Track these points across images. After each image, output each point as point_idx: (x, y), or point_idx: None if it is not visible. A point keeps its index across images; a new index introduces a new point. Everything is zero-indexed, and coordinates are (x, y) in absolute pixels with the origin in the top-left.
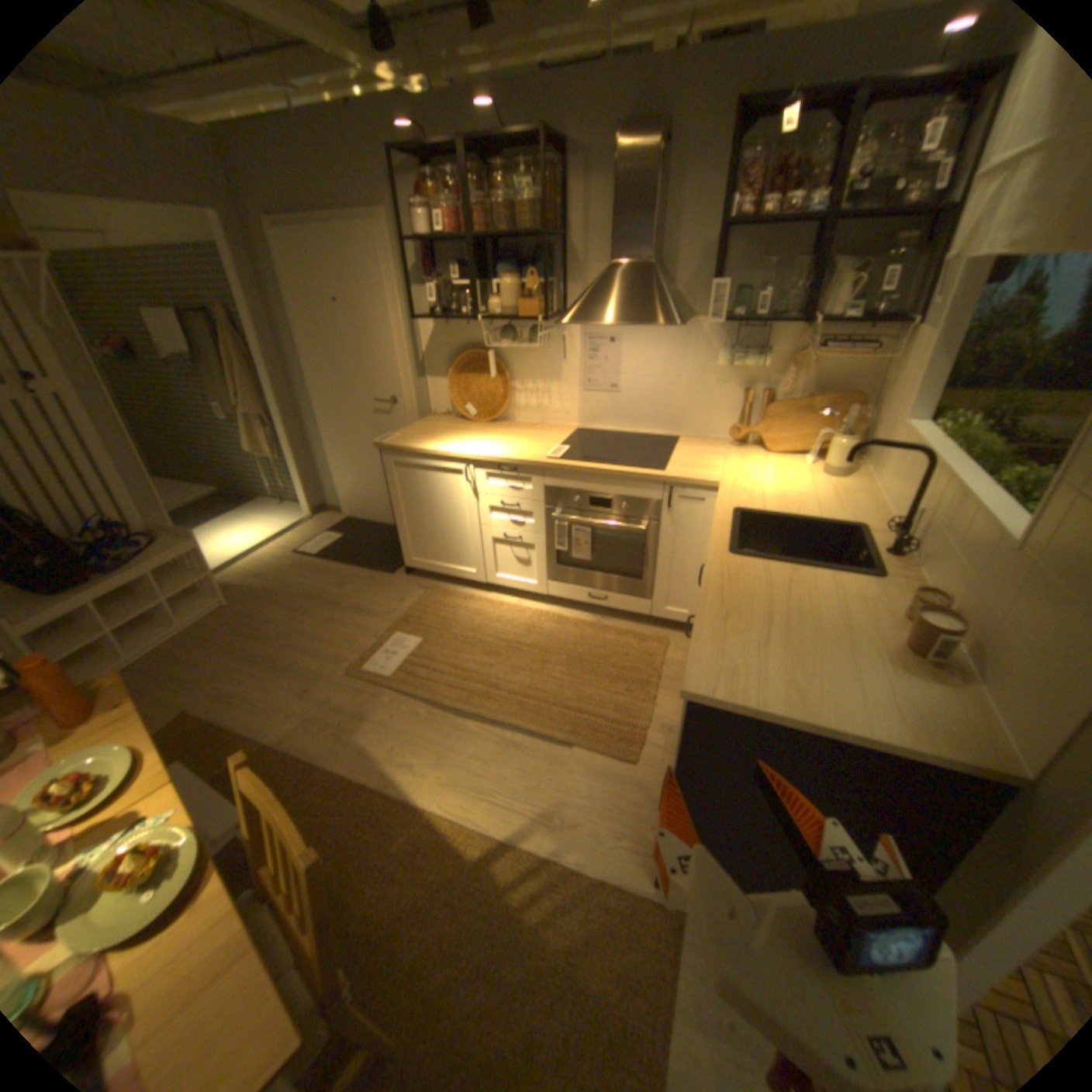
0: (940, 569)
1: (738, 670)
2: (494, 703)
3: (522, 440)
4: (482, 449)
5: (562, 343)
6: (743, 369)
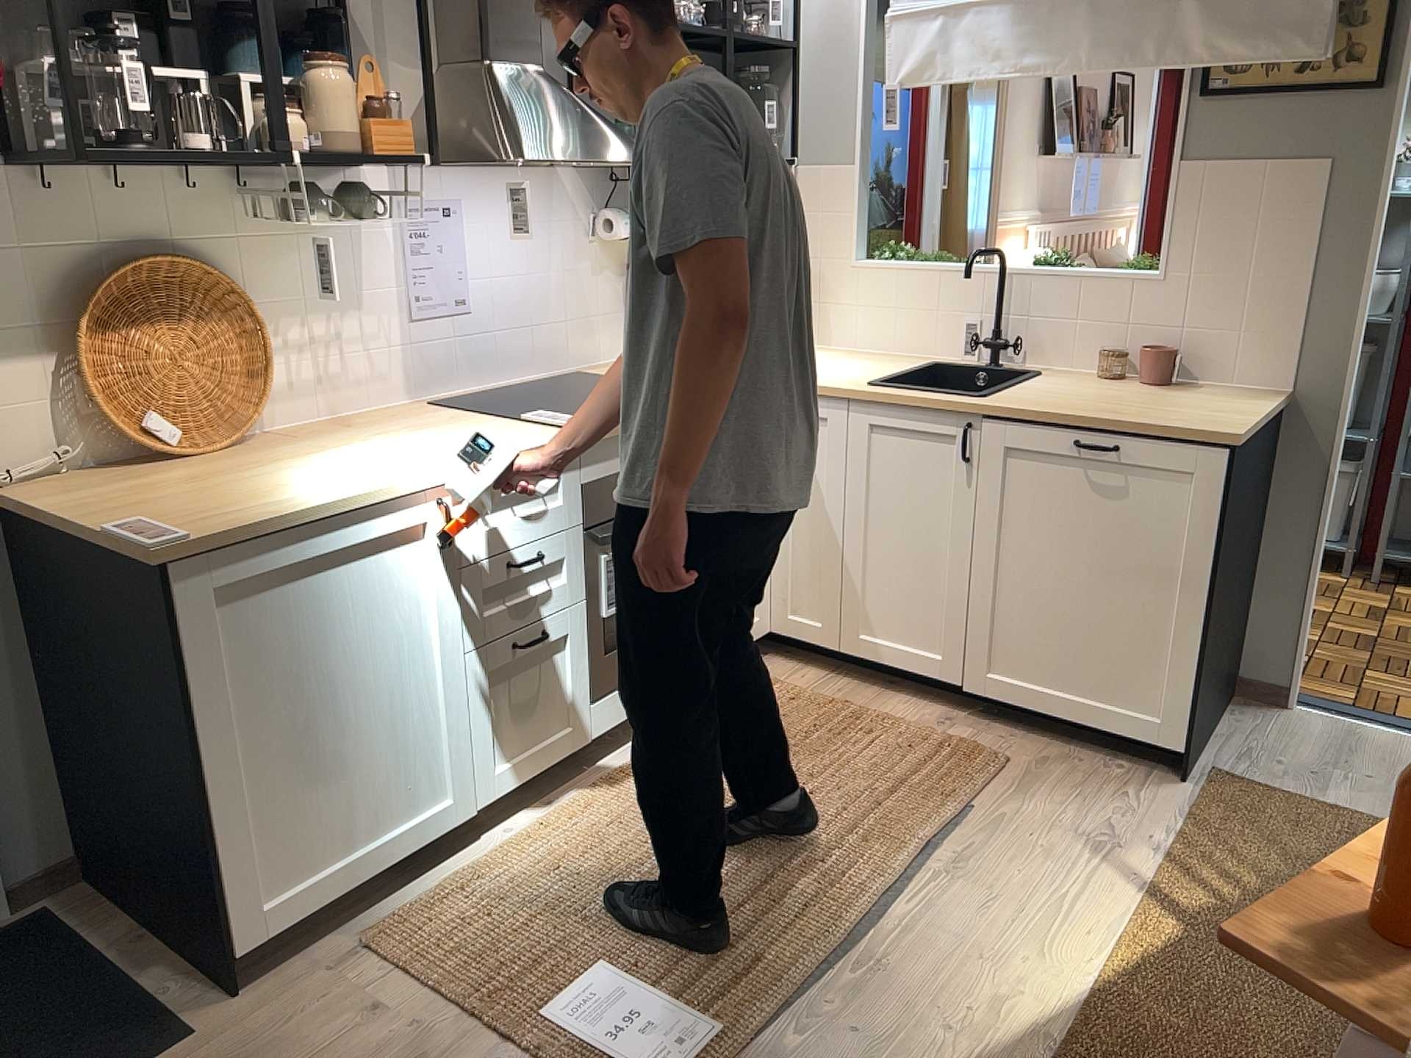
0: (1057, 347)
1: (1199, 418)
2: (856, 870)
3: (418, 435)
4: (430, 460)
5: (358, 226)
6: (617, 246)
